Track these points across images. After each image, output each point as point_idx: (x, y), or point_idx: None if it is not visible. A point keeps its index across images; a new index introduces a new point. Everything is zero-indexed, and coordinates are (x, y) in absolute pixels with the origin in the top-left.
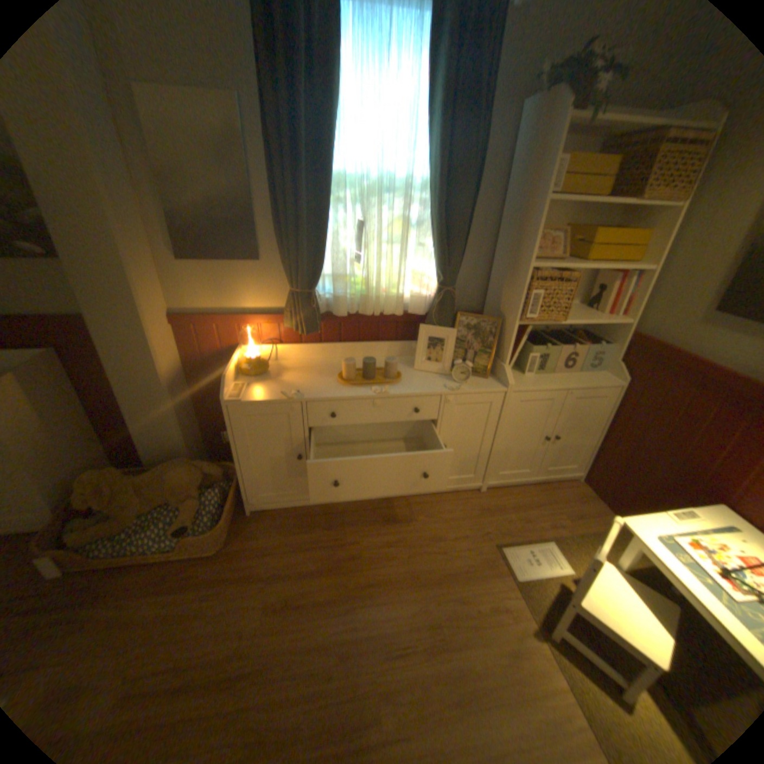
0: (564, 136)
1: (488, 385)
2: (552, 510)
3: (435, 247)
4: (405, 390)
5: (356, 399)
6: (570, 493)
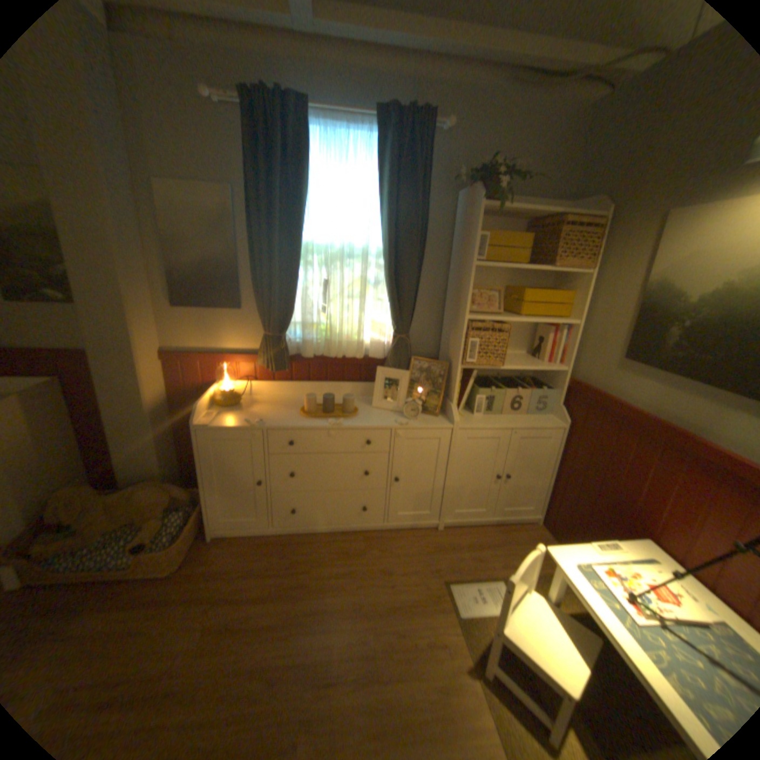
0: (481, 219)
1: (437, 422)
2: (507, 552)
3: (388, 302)
4: (359, 424)
5: (312, 430)
6: (528, 536)
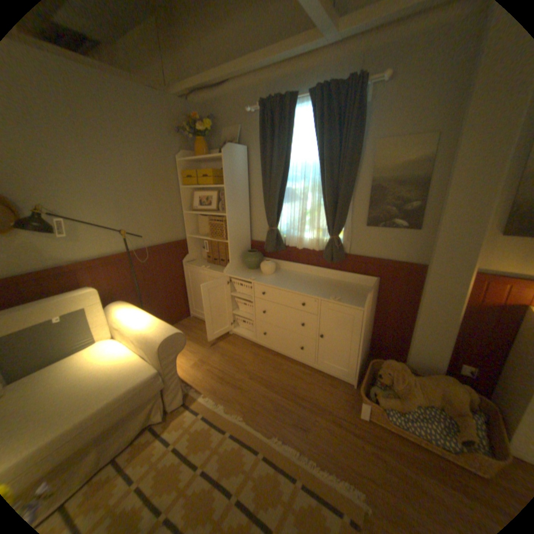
0: None
1: None
2: None
3: None
4: None
5: None
6: None
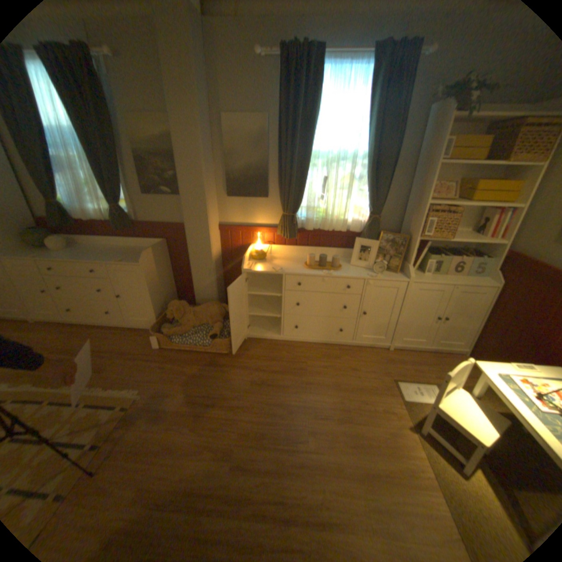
0: (450, 126)
1: (397, 277)
2: (440, 369)
3: (368, 191)
4: (343, 275)
5: (313, 276)
6: (456, 362)
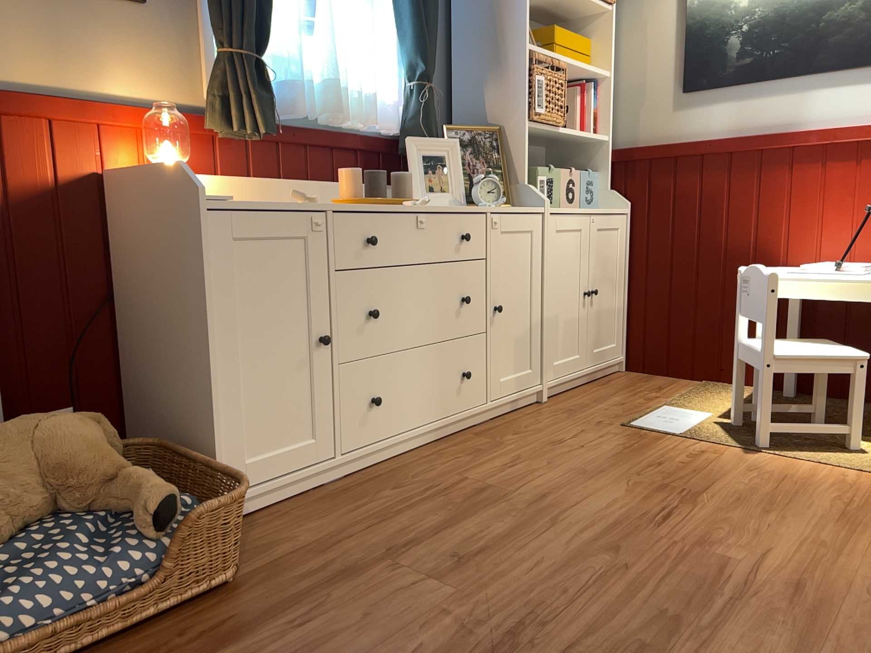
0: None
1: (519, 208)
2: (628, 391)
3: (405, 25)
4: (445, 206)
5: (395, 211)
6: (624, 378)
